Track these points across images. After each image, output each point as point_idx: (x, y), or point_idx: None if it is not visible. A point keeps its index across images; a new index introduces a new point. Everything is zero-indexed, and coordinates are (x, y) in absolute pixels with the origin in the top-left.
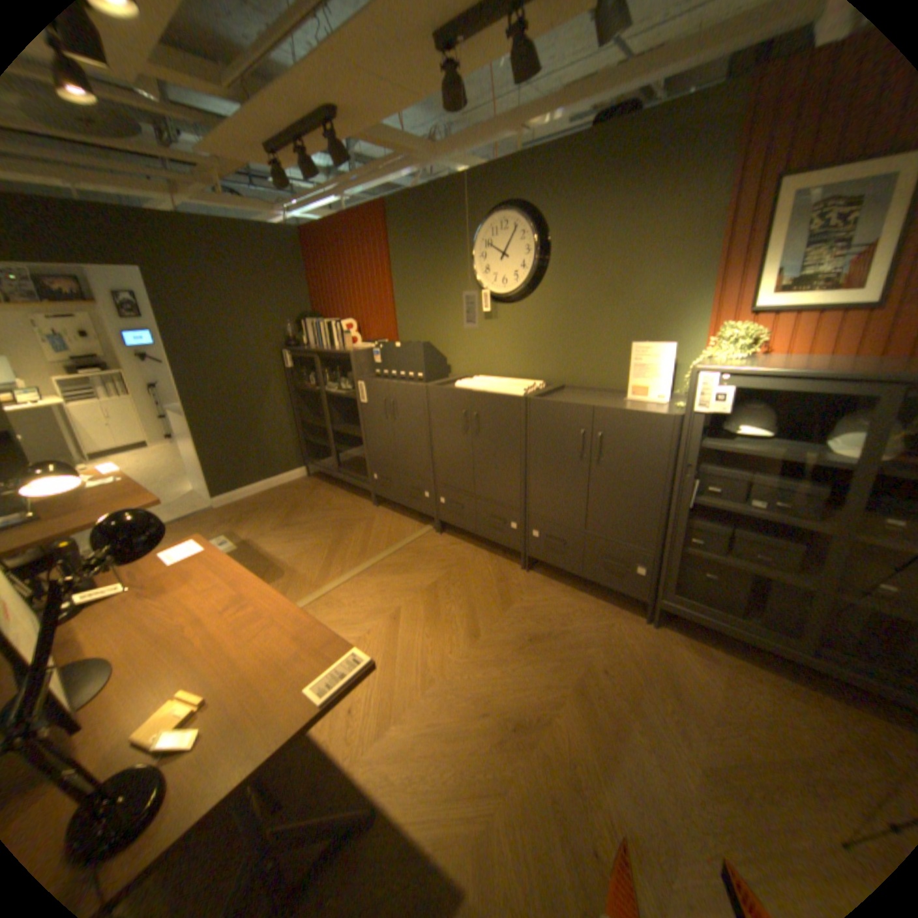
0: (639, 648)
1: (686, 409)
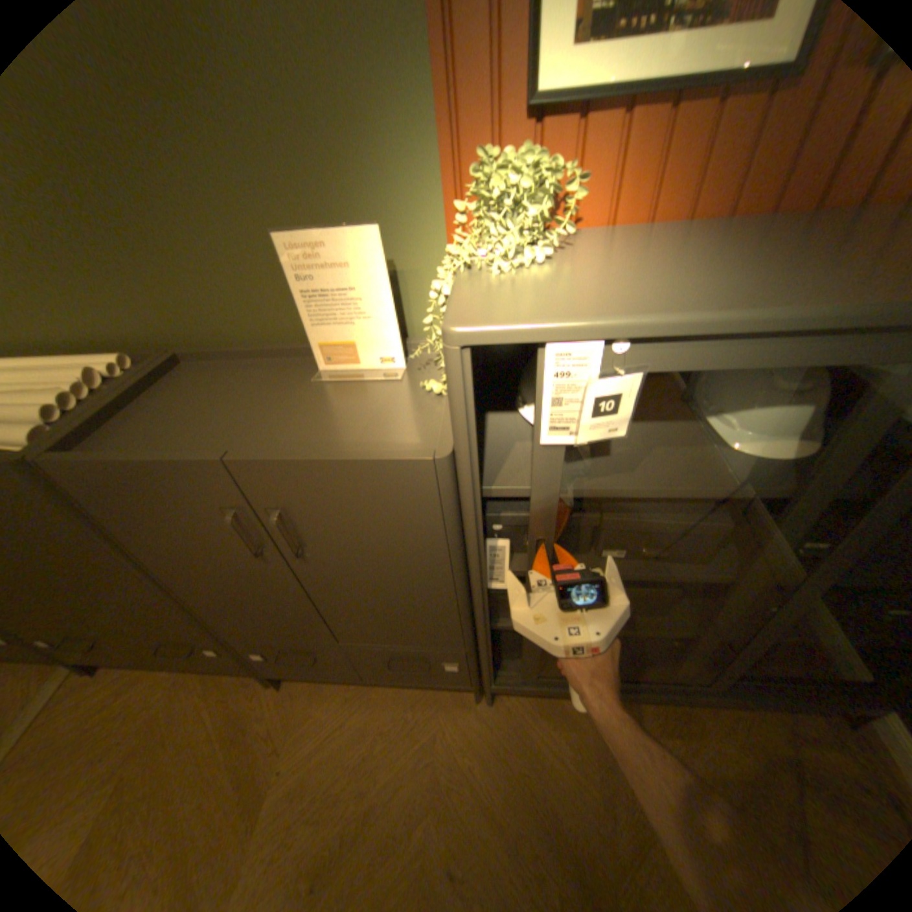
0: (478, 767)
1: (455, 444)
